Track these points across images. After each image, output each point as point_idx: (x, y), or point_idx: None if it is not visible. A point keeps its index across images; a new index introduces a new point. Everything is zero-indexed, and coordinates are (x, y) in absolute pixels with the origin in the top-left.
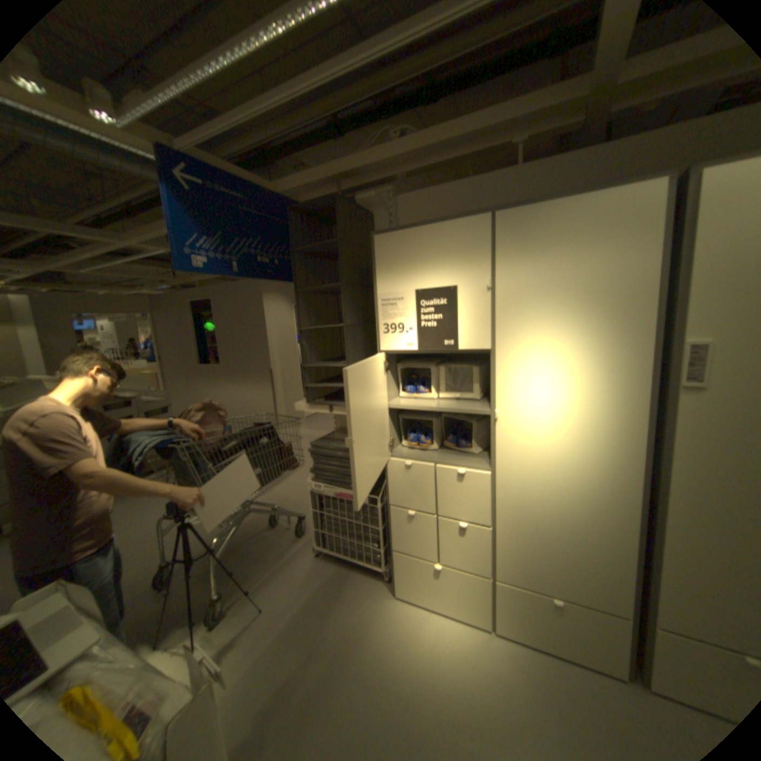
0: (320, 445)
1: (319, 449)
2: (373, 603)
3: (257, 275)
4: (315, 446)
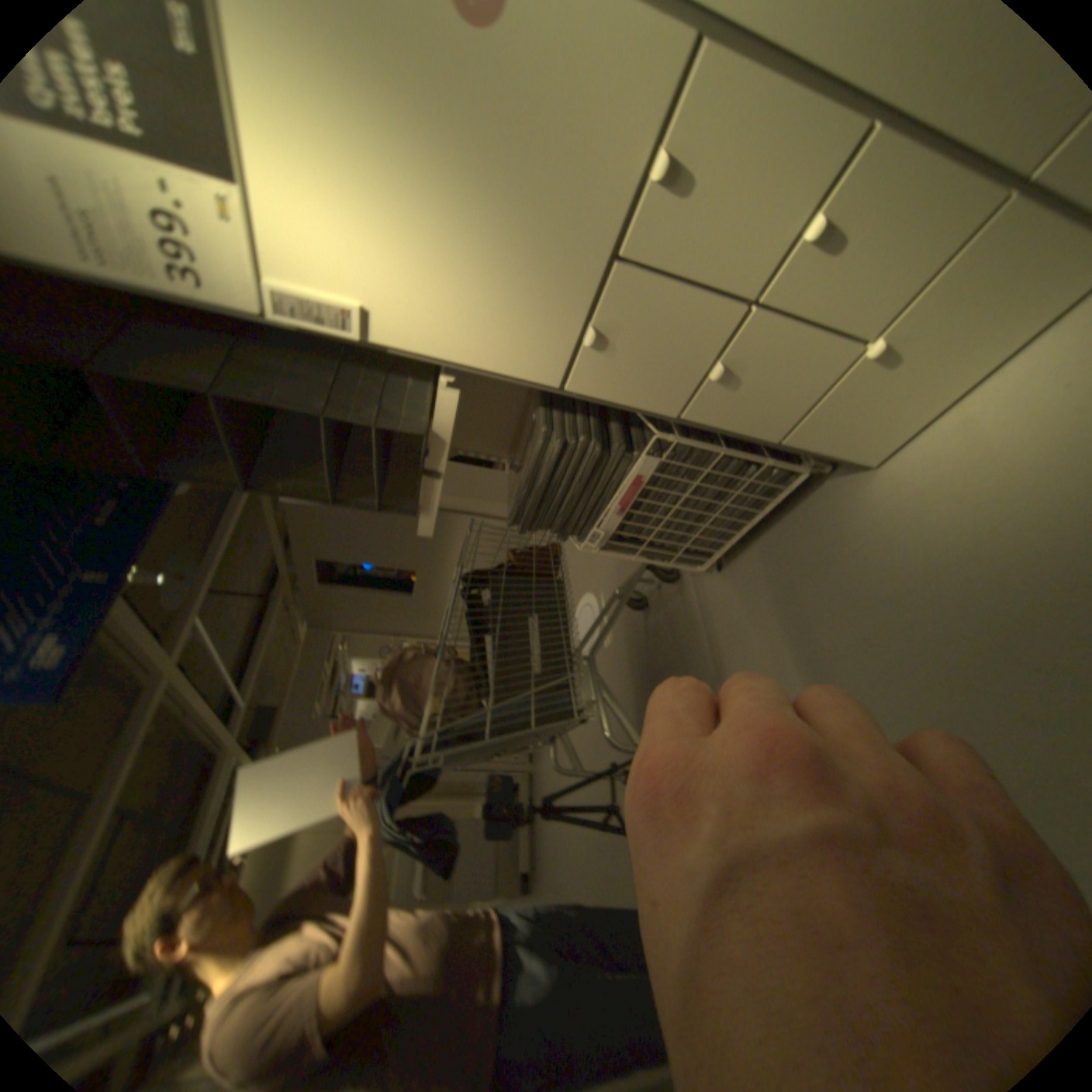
0: (517, 510)
1: (525, 514)
2: (862, 515)
3: (138, 527)
4: (517, 518)
